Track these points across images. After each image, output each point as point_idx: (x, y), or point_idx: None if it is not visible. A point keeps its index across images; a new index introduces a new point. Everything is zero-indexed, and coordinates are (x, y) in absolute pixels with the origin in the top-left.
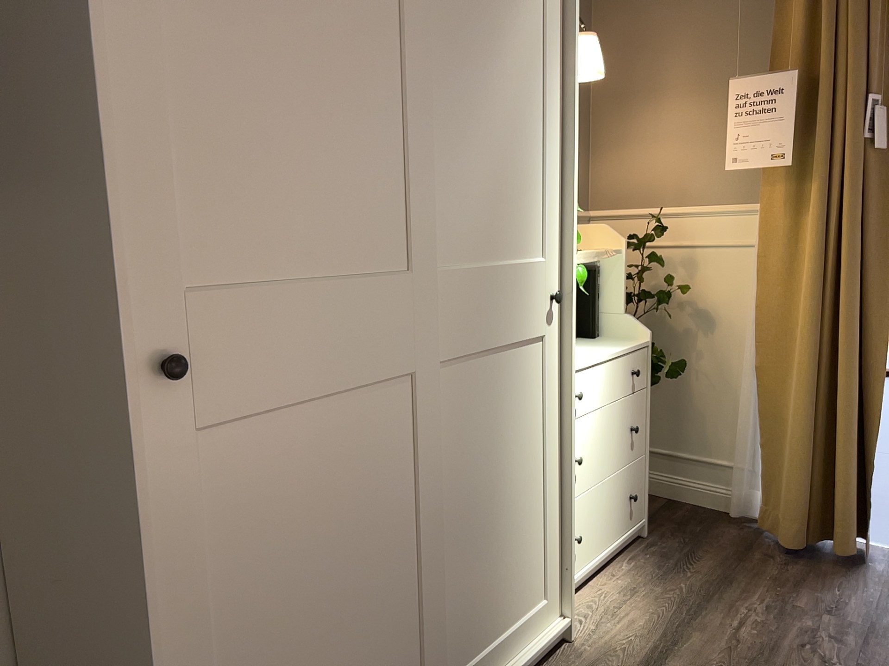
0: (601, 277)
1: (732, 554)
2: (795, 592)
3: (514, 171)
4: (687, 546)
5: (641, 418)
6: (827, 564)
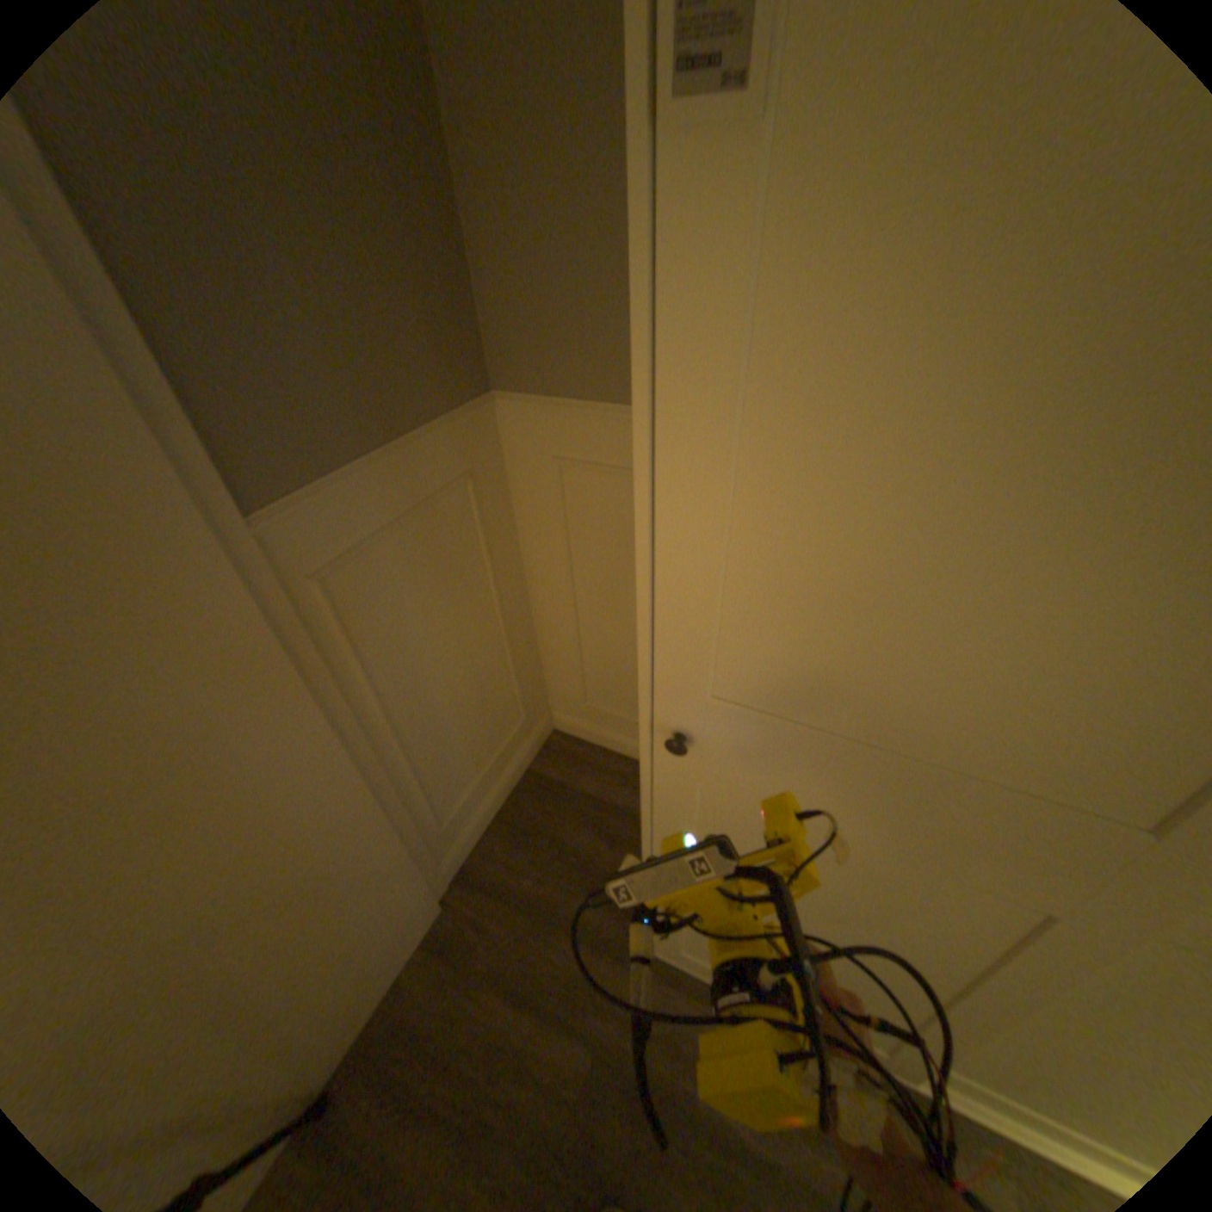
0: None
1: None
2: None
3: None
4: None
5: None
6: None
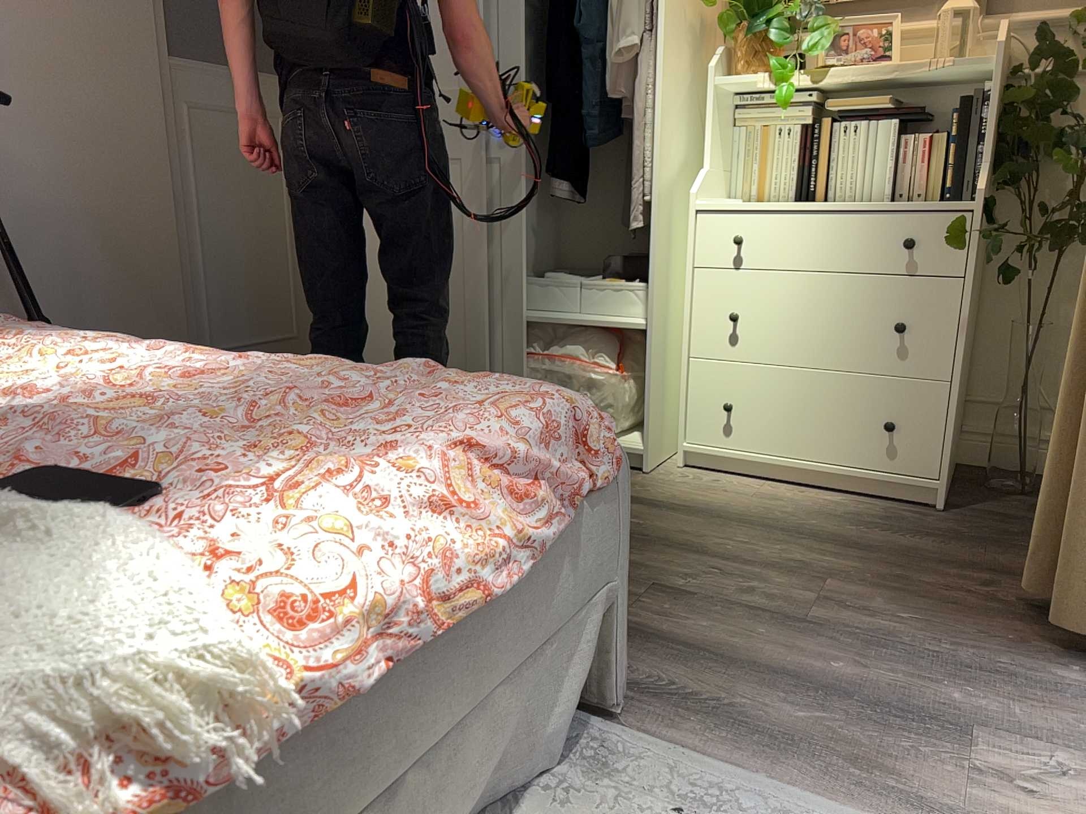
0: (986, 106)
1: (961, 562)
2: (877, 591)
3: None
4: (947, 535)
5: (934, 320)
6: (1029, 635)
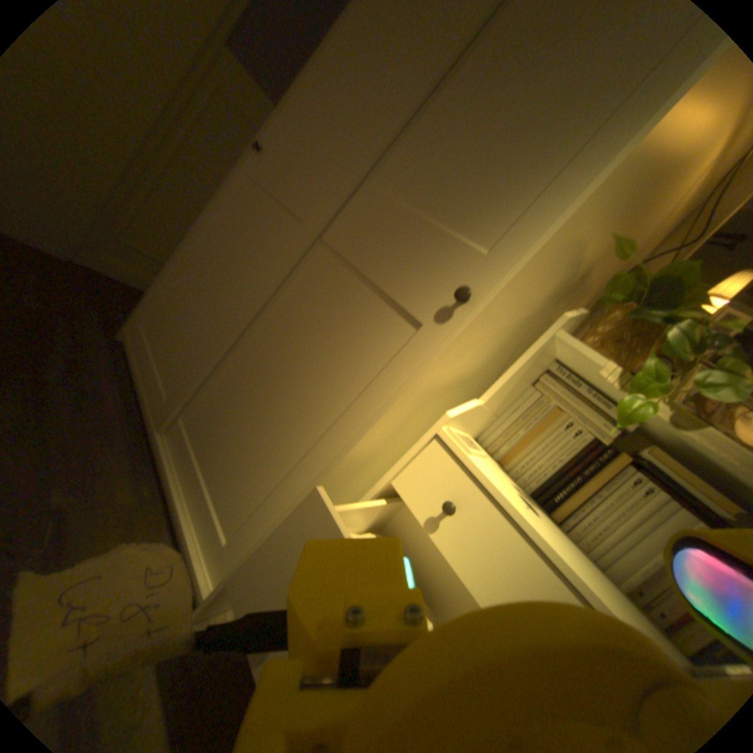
0: None
1: None
2: None
3: (509, 147)
4: None
5: None
6: None
